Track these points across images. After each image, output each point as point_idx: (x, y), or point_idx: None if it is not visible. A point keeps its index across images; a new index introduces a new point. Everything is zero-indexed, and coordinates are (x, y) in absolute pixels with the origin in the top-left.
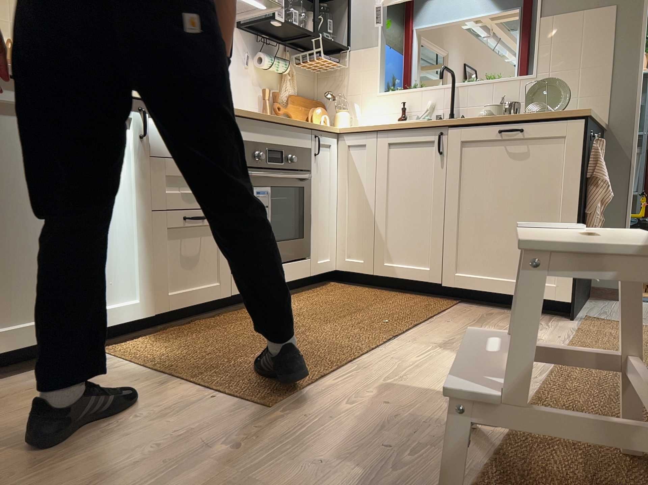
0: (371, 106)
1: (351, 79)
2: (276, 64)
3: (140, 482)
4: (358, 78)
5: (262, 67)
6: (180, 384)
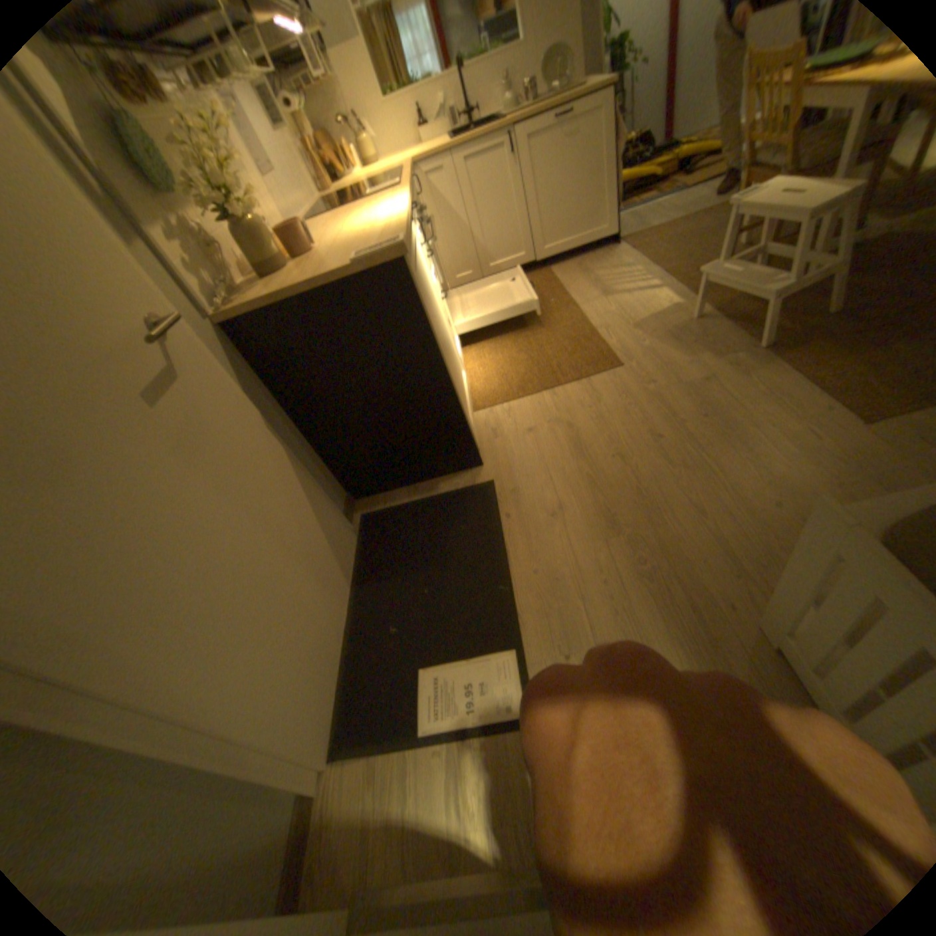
0: (378, 116)
1: (343, 87)
2: (302, 100)
3: (658, 409)
4: (350, 84)
5: (293, 109)
6: (566, 385)
